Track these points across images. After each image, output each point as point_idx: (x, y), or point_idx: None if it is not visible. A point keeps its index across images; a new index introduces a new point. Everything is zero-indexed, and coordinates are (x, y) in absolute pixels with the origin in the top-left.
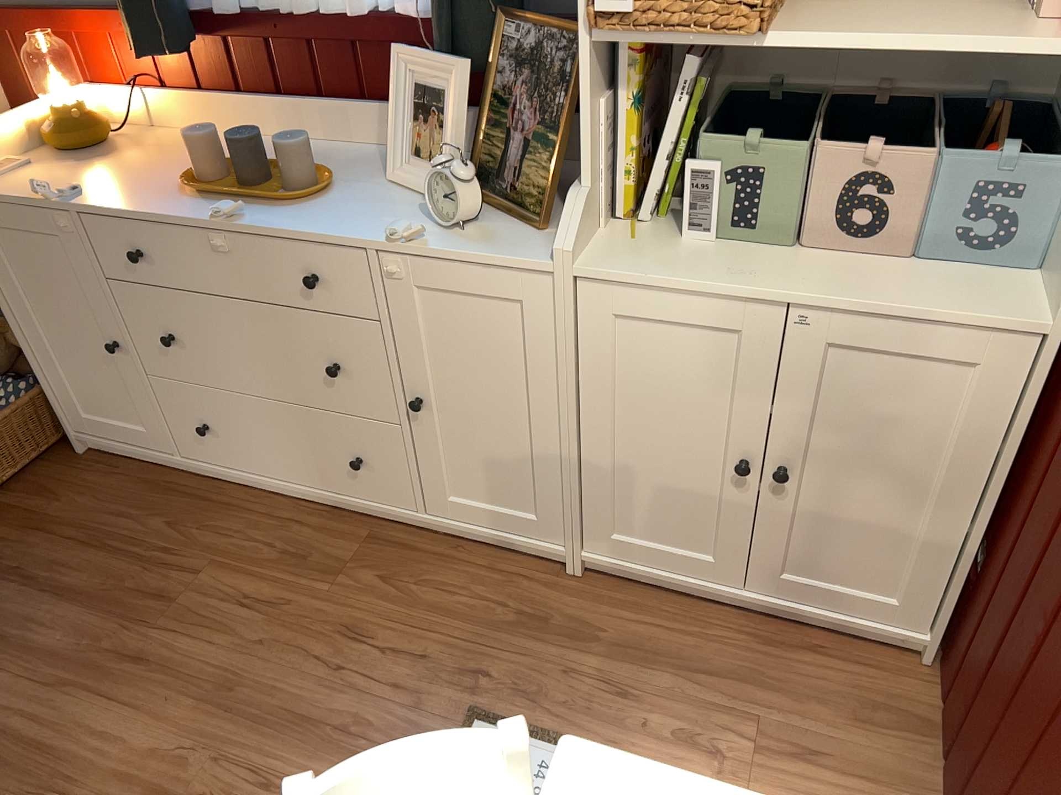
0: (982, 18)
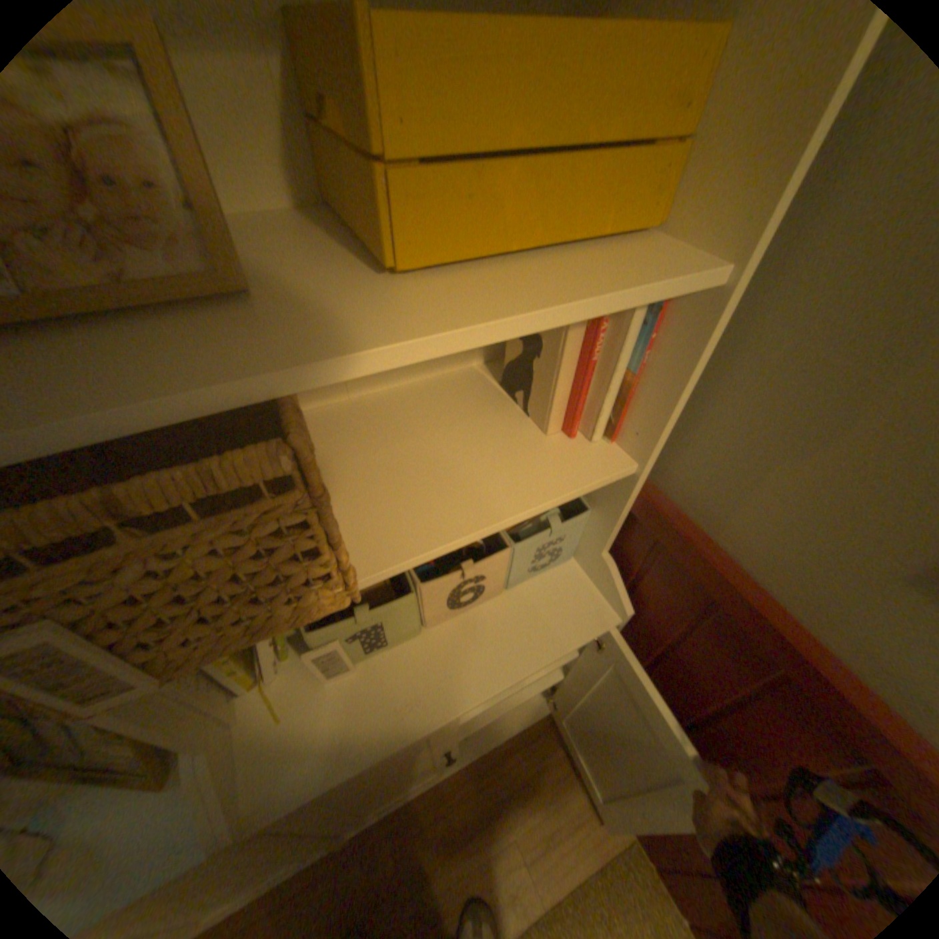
0: (500, 417)
